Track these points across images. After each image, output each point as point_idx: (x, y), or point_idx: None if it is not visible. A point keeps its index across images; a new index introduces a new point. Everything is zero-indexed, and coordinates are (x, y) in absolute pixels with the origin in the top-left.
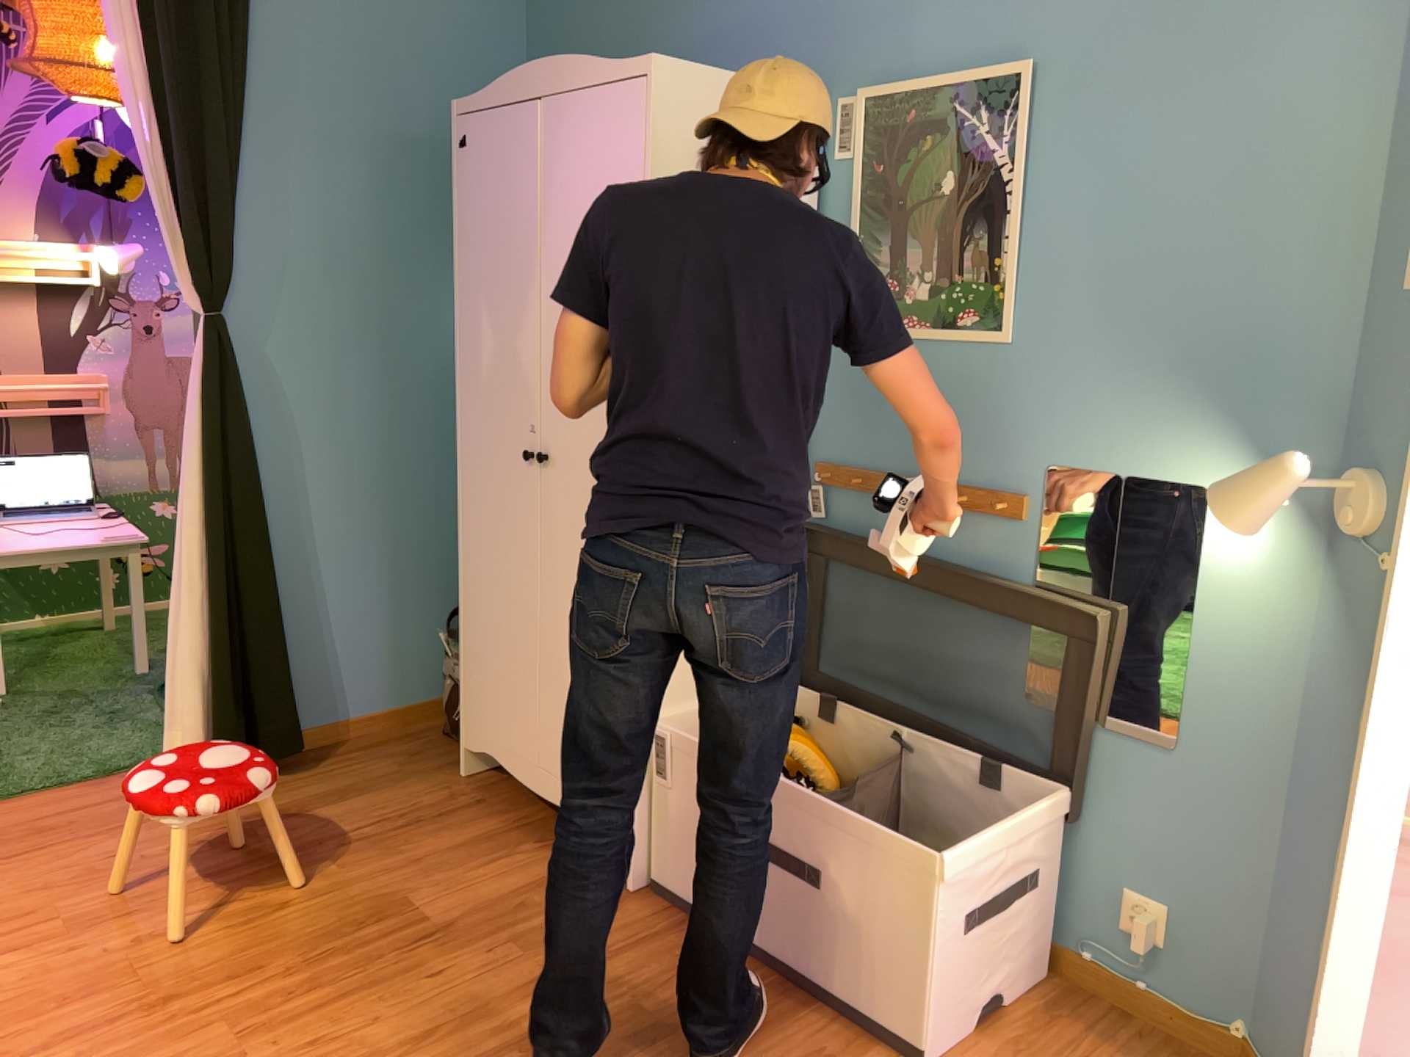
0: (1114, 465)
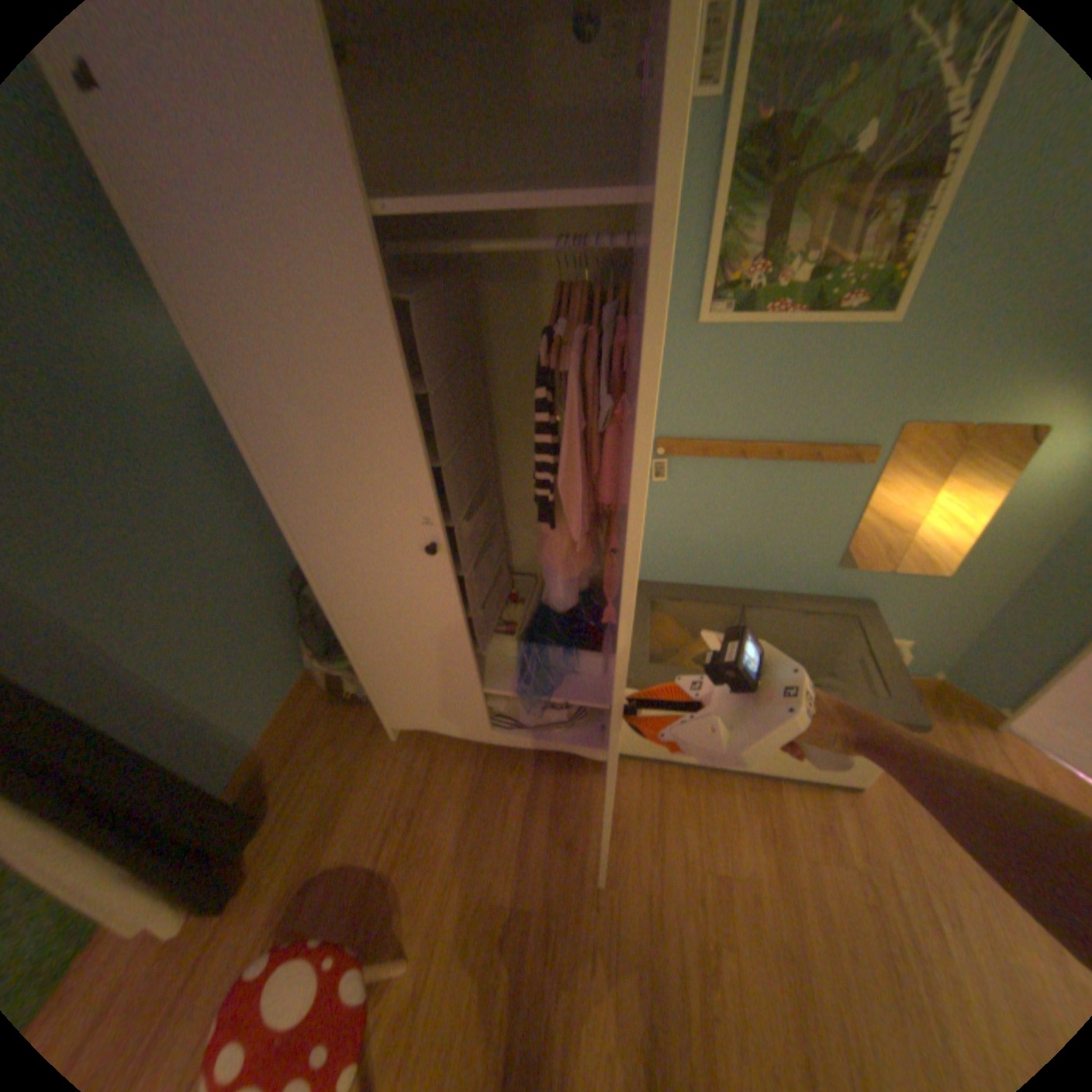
0: (973, 416)
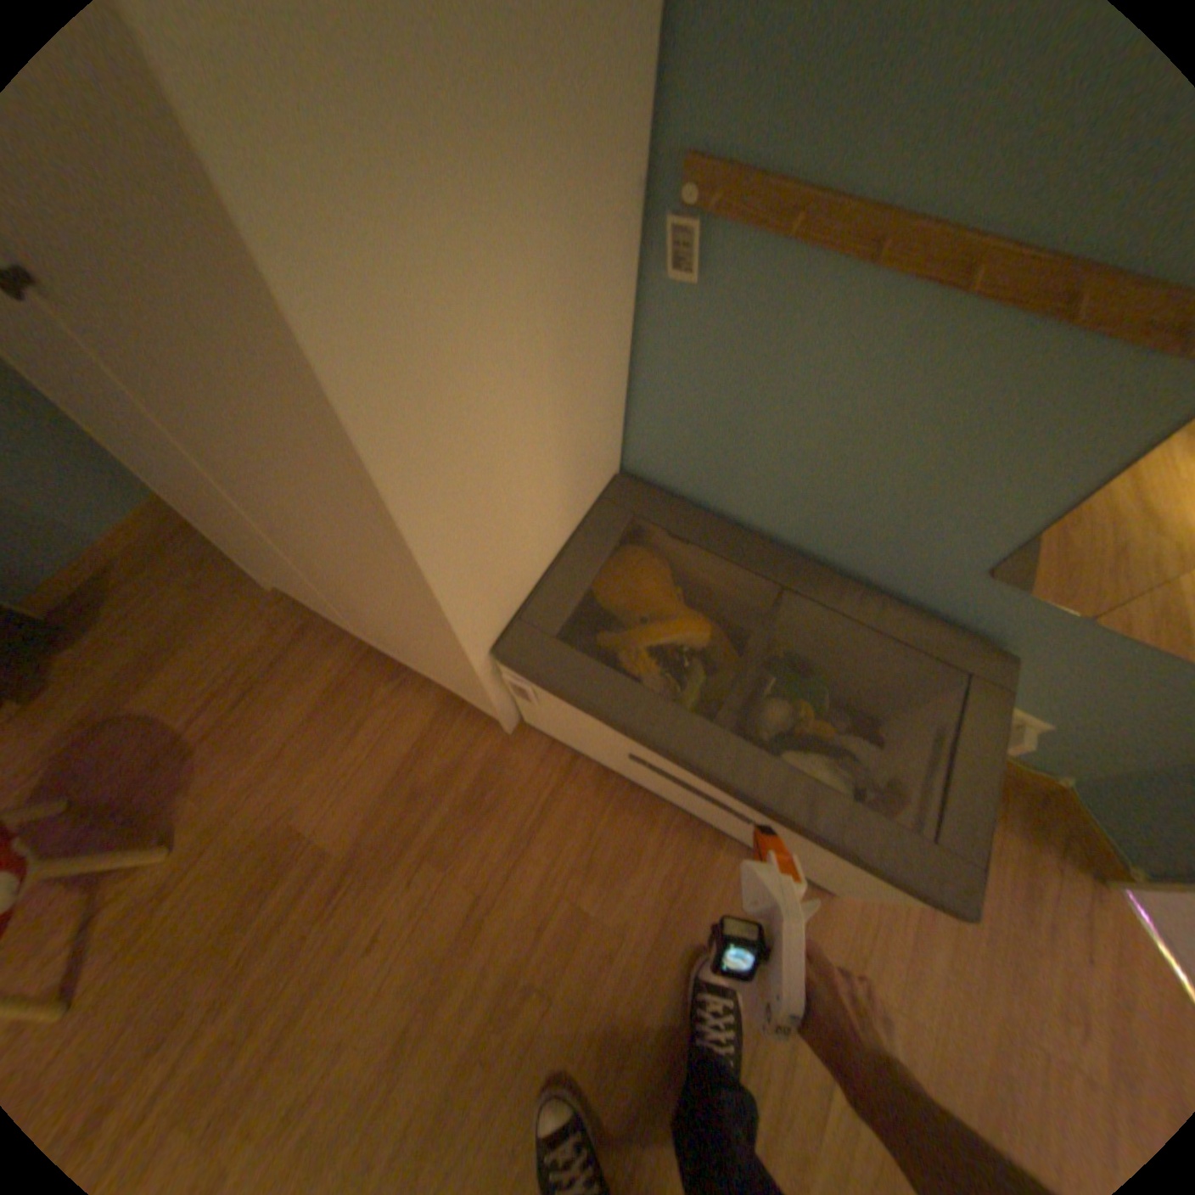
0: None
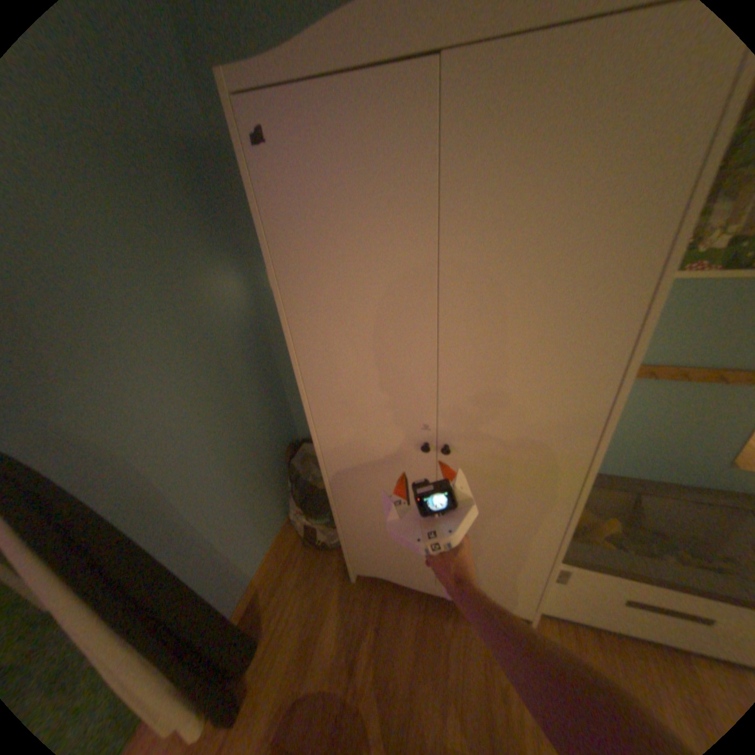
0: None
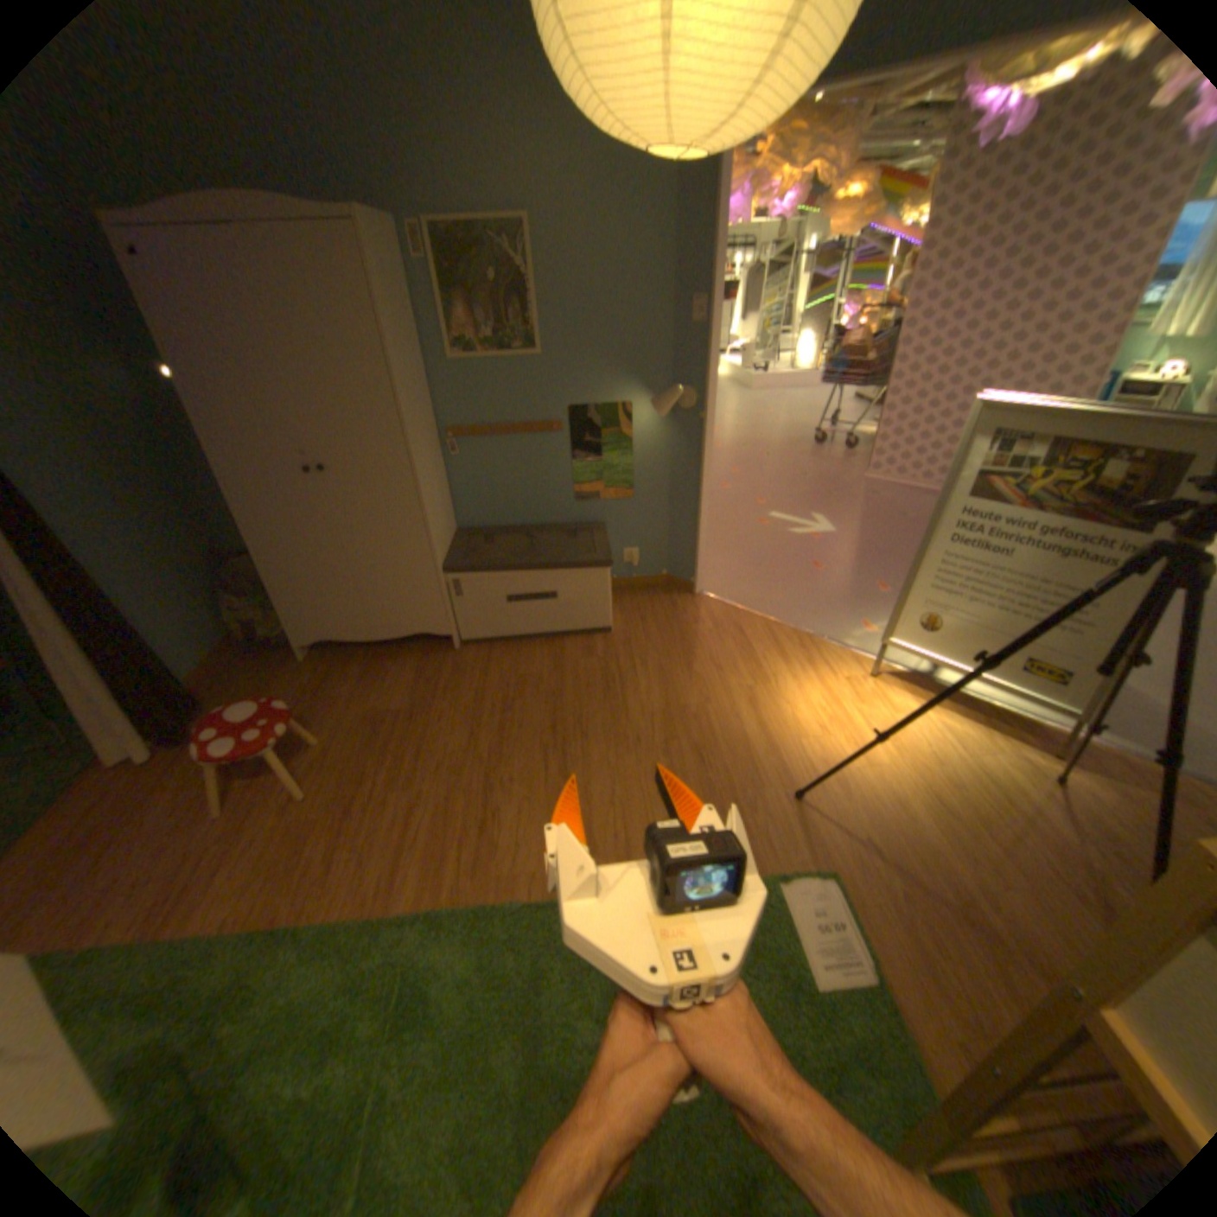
0: (595, 401)
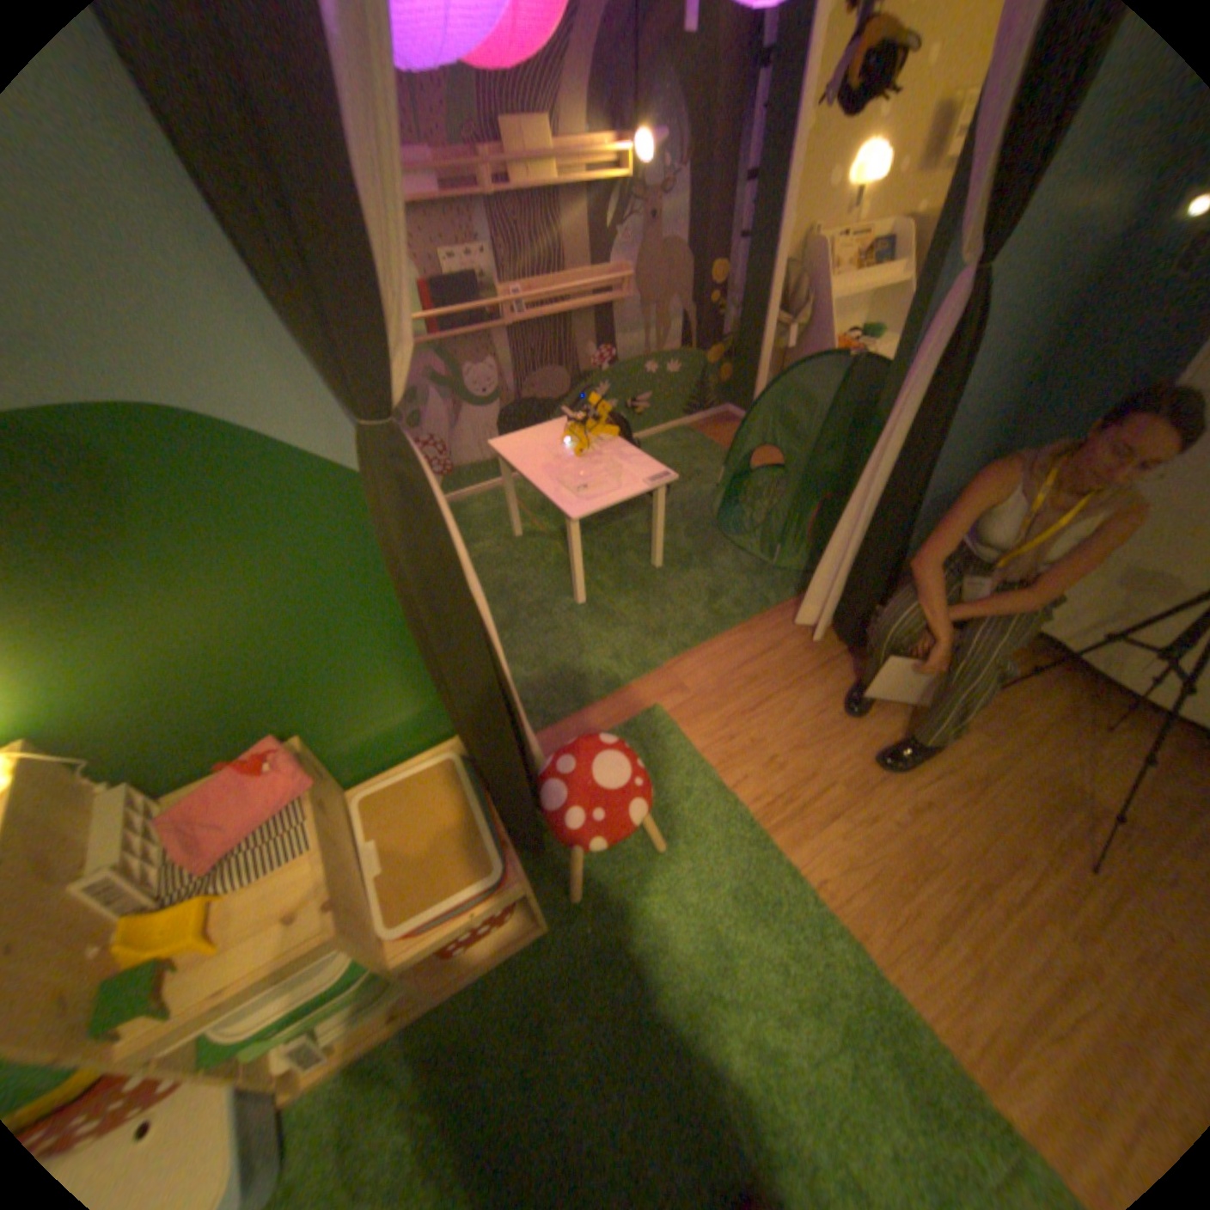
0: None
